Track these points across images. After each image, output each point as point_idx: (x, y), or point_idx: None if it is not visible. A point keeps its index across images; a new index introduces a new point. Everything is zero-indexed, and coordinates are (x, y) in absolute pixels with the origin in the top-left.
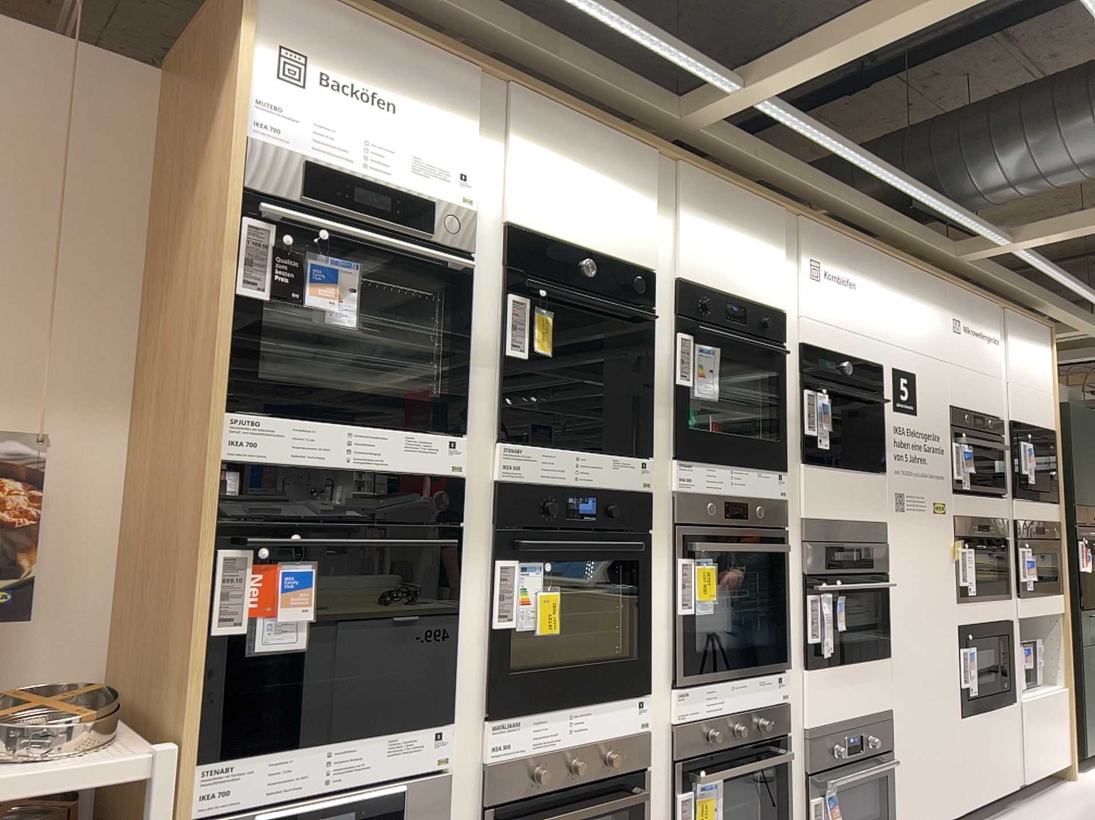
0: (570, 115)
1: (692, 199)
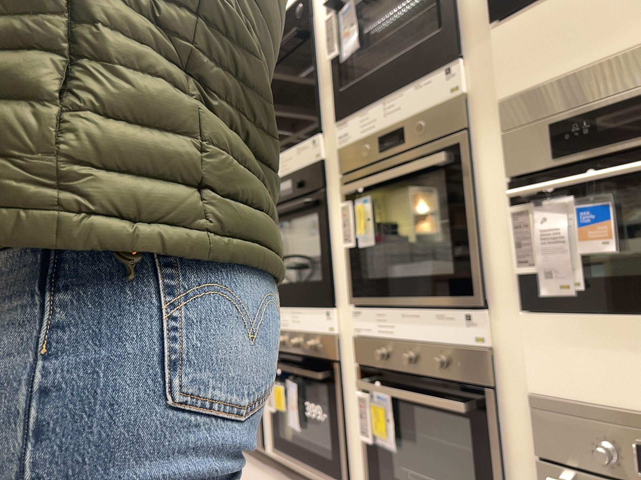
0: None
1: None
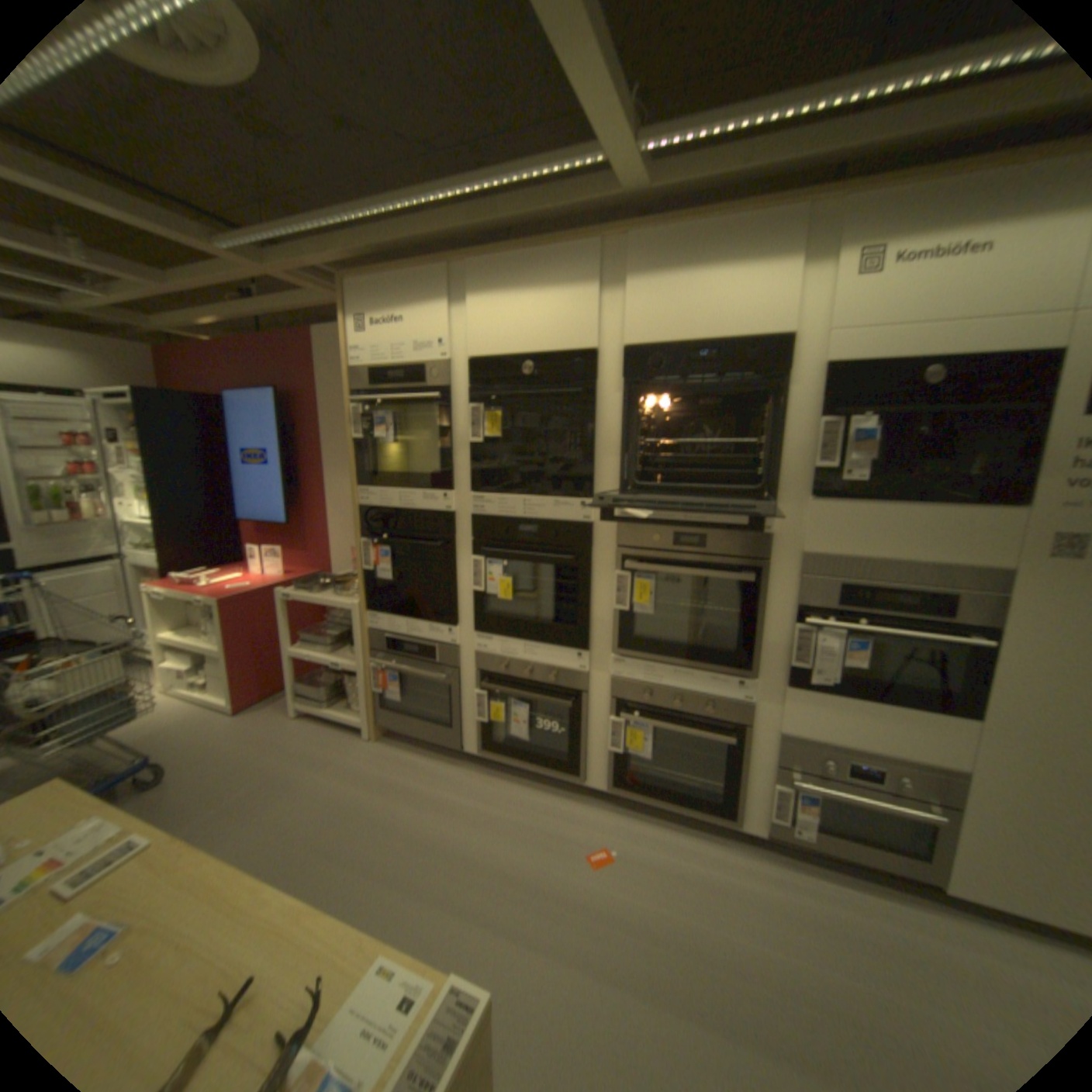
0: (507, 249)
1: (651, 254)
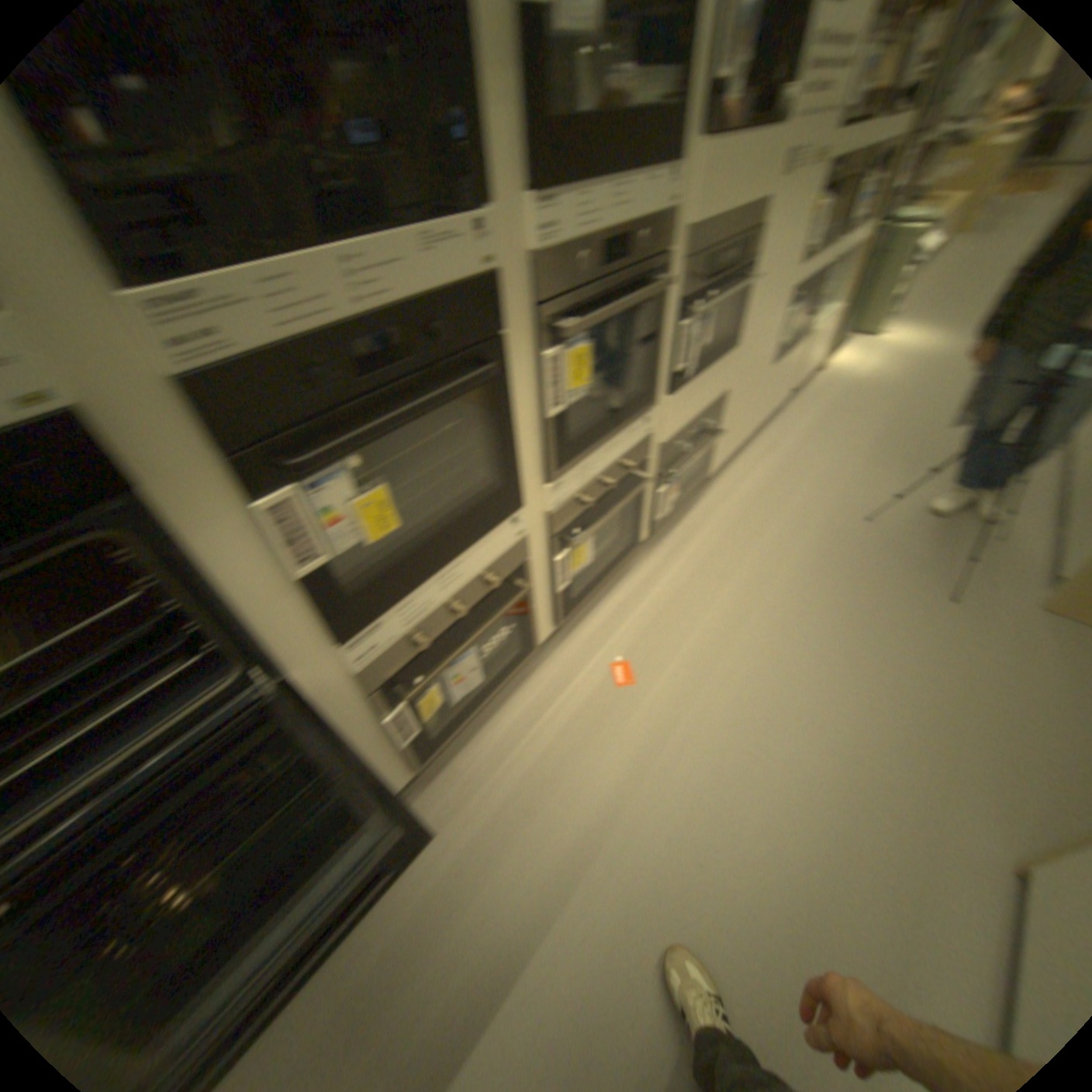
0: None
1: None
